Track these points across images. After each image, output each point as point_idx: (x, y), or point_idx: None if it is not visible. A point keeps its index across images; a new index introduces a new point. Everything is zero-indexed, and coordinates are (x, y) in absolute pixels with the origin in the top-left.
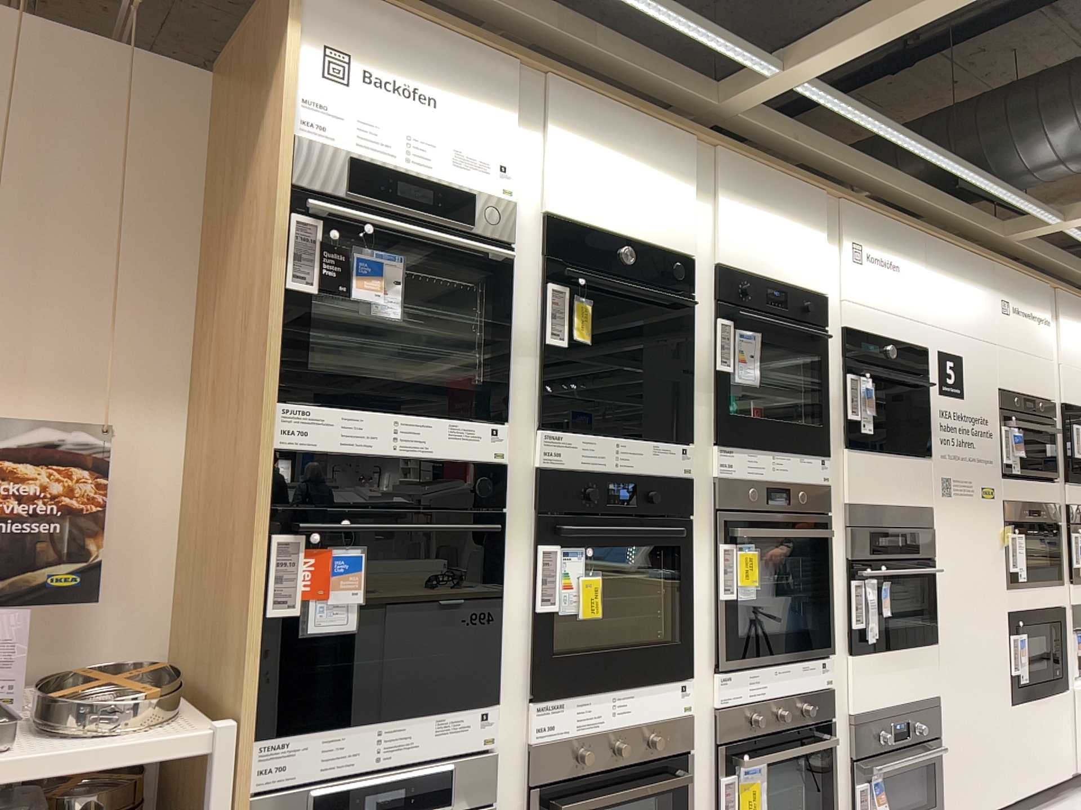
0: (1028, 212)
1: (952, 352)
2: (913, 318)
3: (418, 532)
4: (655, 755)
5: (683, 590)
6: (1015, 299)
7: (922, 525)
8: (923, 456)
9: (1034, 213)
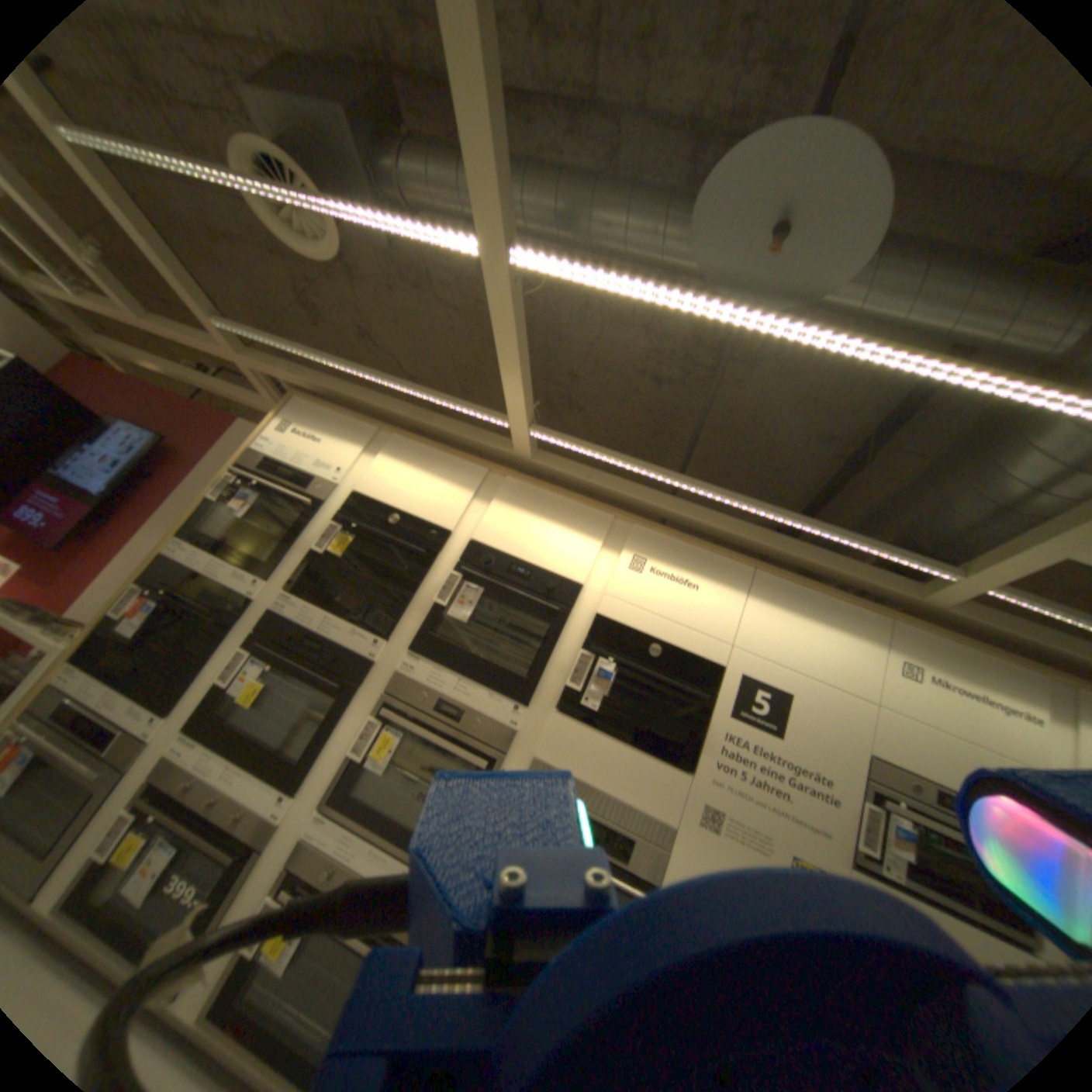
0: (900, 556)
1: (777, 684)
2: (709, 633)
3: (192, 615)
4: (230, 832)
5: (321, 732)
6: (952, 669)
7: (649, 840)
8: (687, 771)
9: (913, 560)
